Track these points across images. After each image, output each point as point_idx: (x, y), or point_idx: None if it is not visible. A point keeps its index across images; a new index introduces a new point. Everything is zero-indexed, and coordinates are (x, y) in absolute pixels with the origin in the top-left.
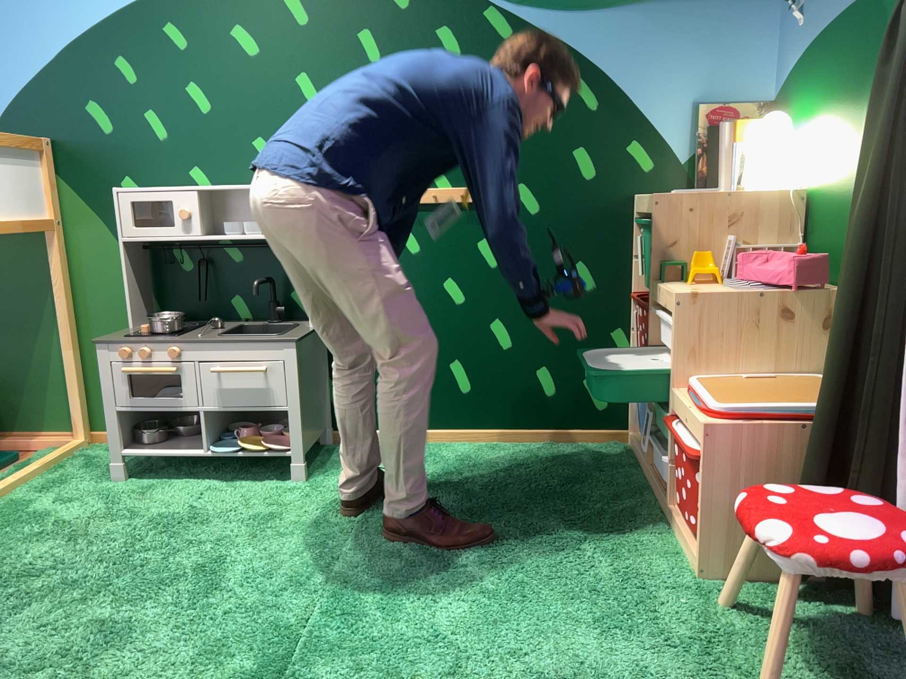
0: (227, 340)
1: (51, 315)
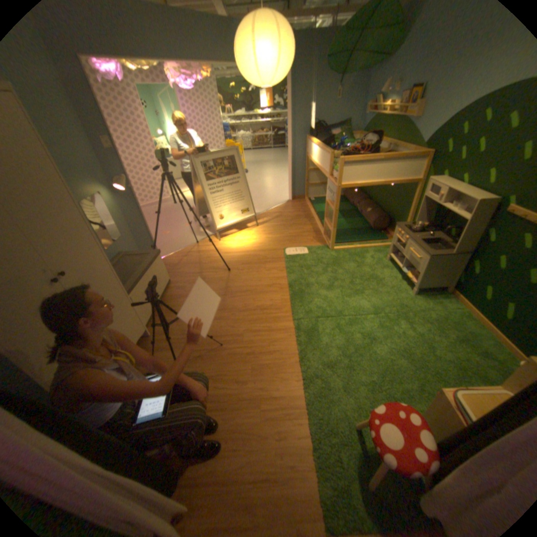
0: (417, 243)
1: (412, 206)
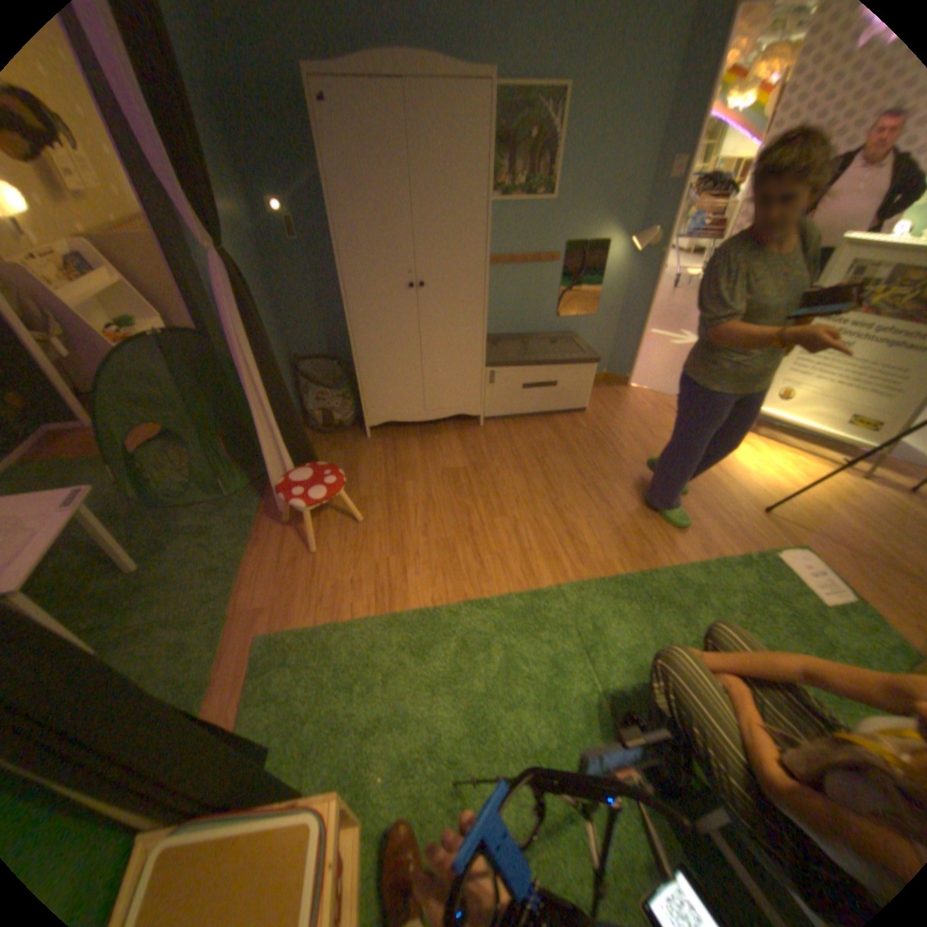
0: None
1: None
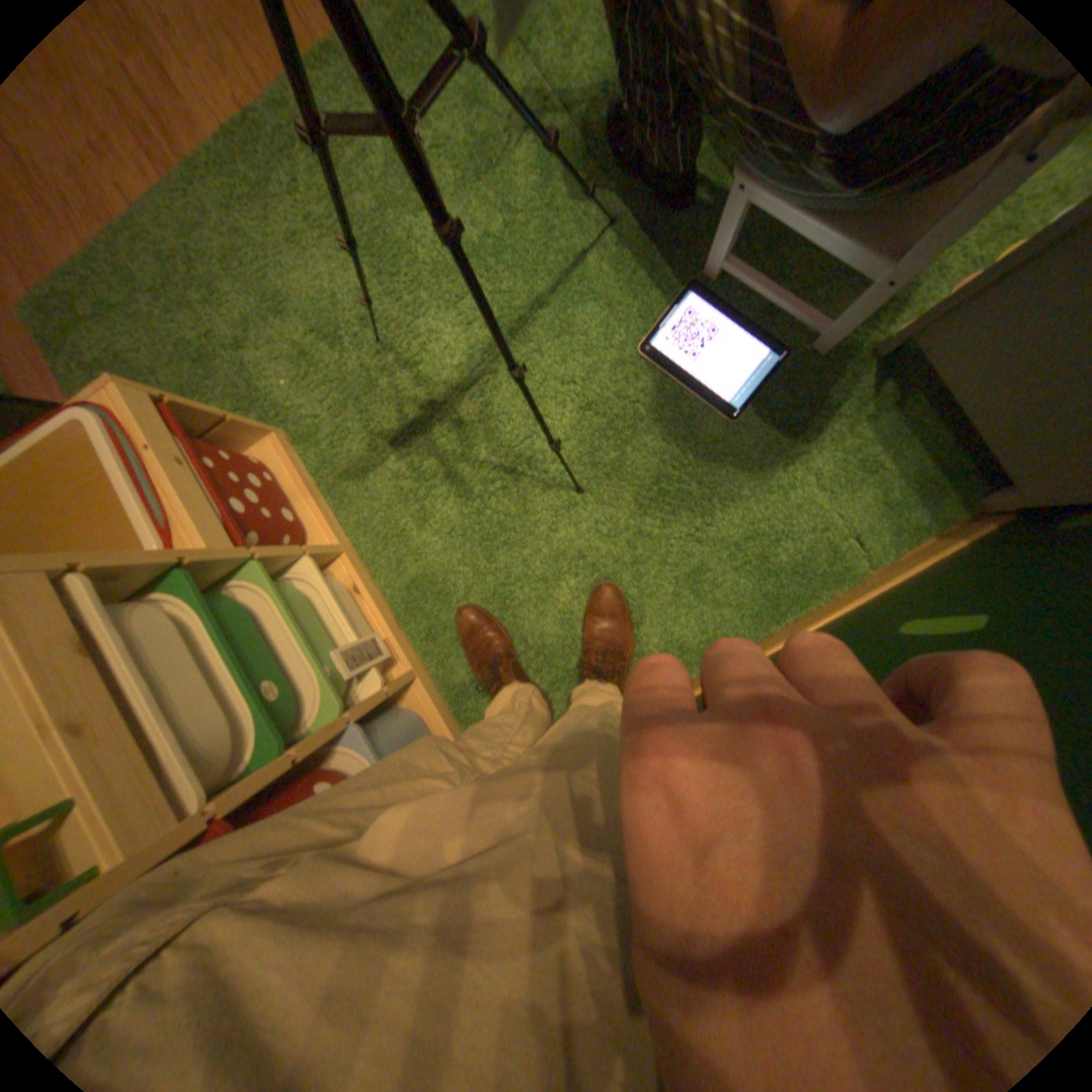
0: None
1: None
